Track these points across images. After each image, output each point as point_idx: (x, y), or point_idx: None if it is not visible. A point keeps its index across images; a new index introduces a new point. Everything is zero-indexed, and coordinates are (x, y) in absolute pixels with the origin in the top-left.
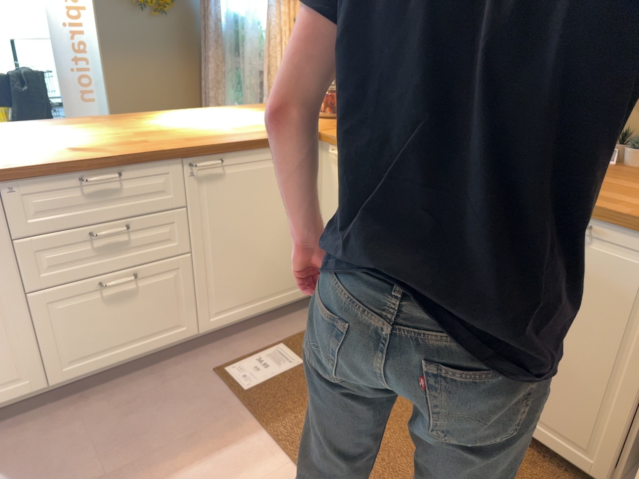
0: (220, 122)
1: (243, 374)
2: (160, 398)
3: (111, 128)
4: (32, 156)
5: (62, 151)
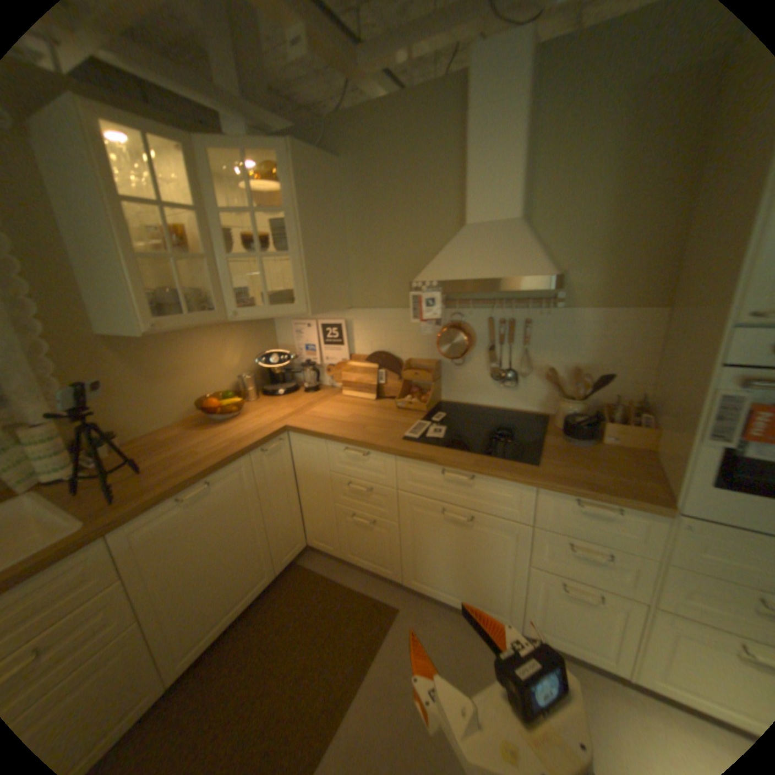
0: None
1: None
2: None
3: None
4: None
5: None
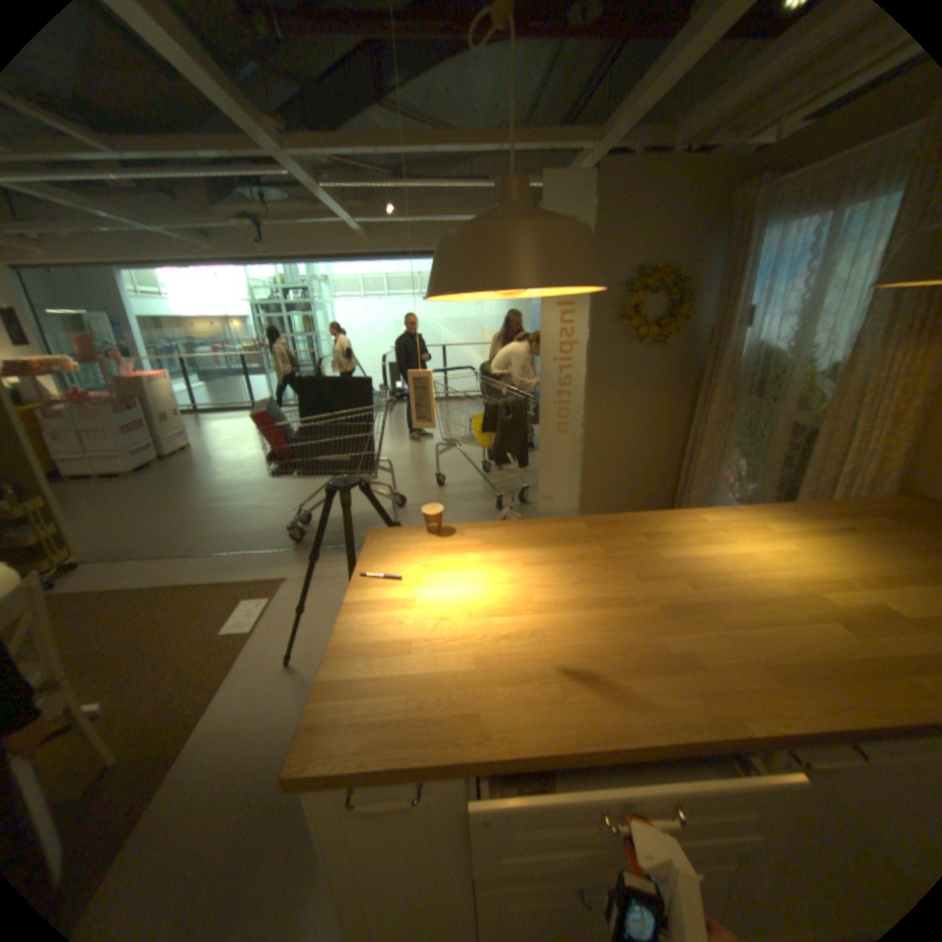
0: (795, 576)
1: None
2: None
3: (618, 570)
4: (519, 691)
5: (563, 679)
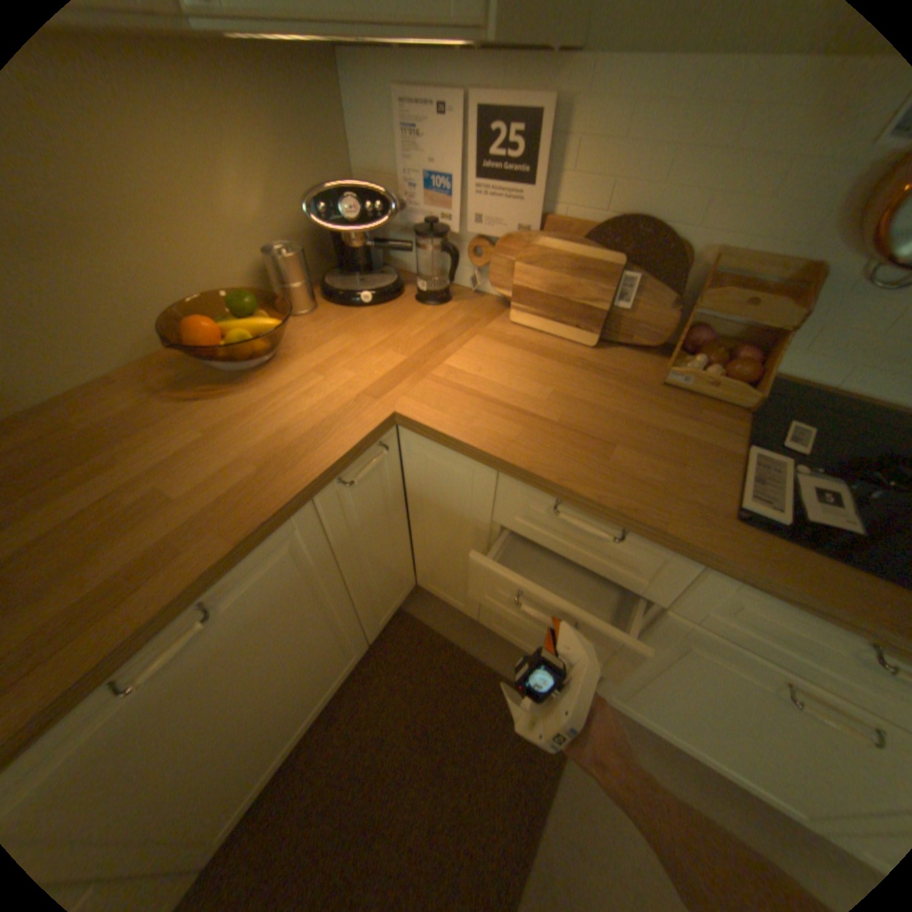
0: None
1: None
2: None
3: None
4: None
5: None
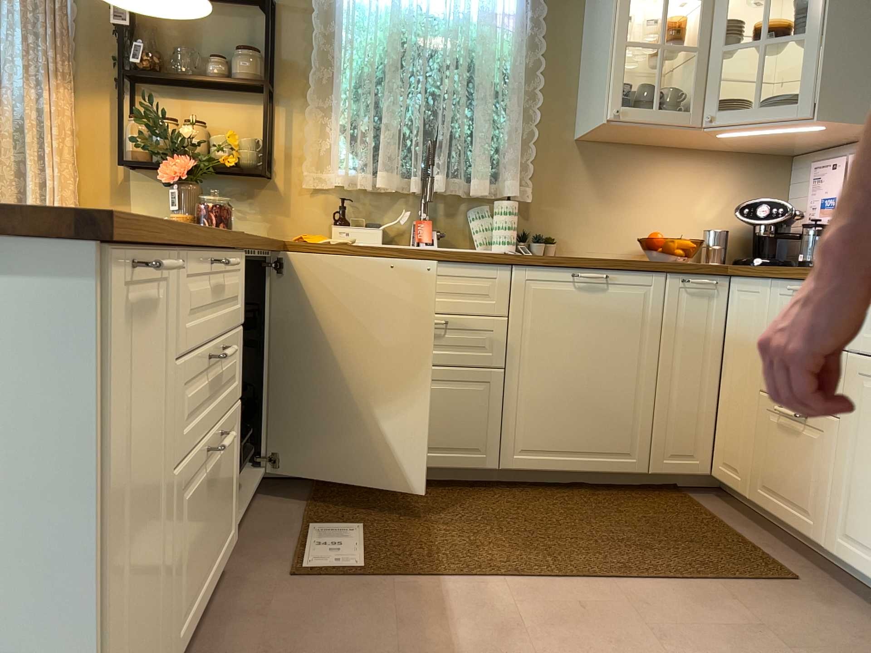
0: None
1: (330, 562)
2: (288, 629)
3: None
4: None
5: None
